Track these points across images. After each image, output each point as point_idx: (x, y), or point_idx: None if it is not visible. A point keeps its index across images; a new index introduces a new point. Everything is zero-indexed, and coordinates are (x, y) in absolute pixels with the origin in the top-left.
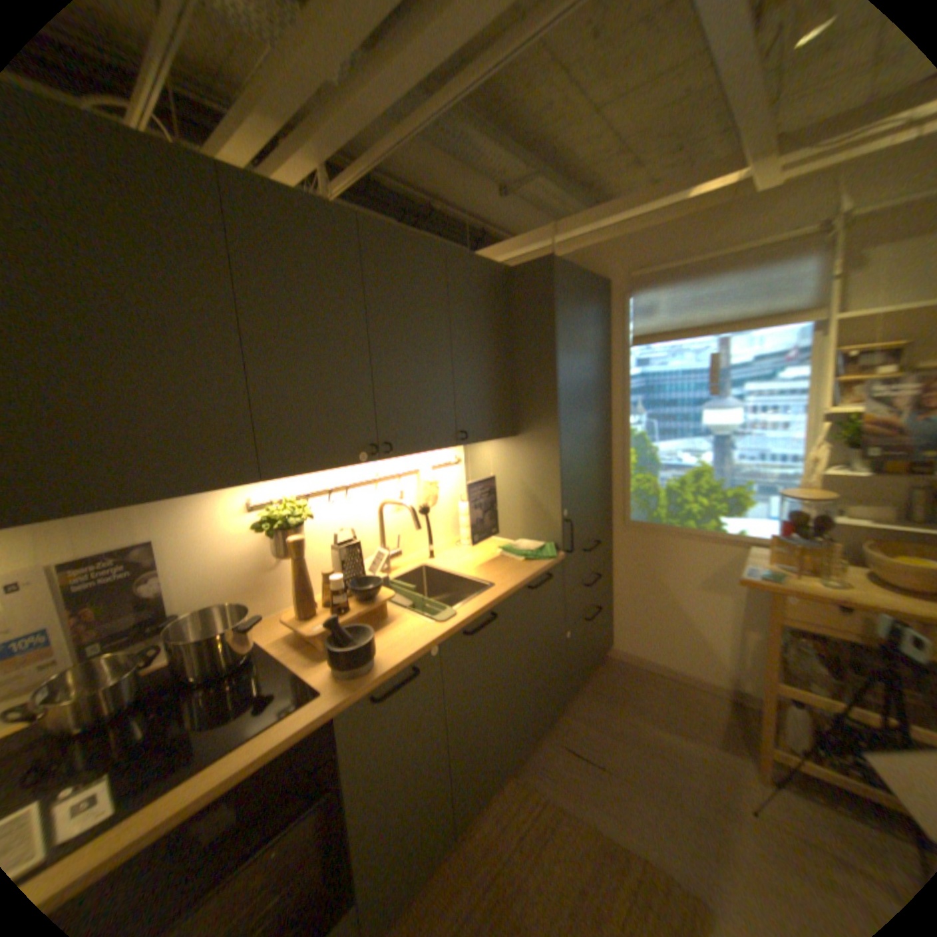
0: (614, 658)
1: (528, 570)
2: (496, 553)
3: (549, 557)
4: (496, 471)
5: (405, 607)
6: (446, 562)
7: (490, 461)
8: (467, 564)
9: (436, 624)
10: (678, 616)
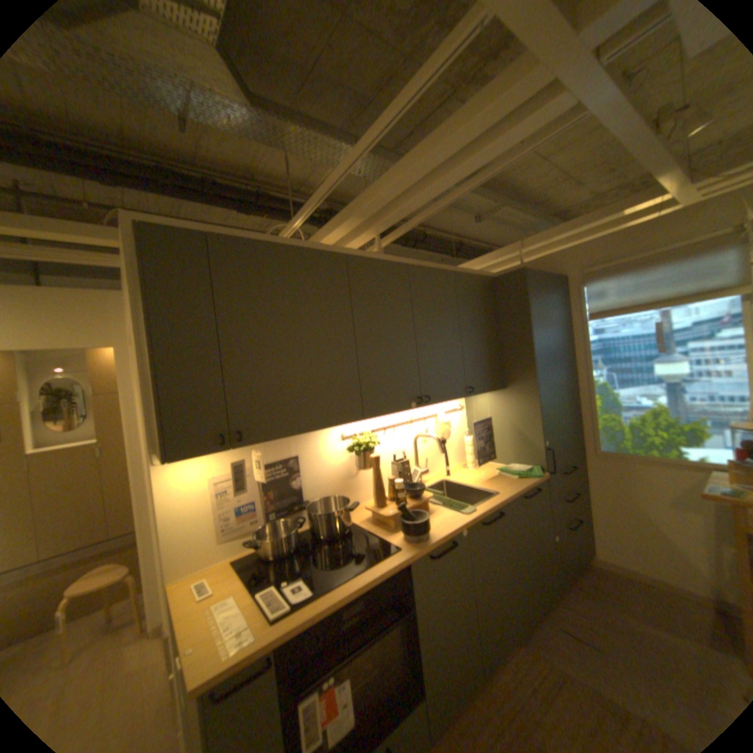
0: (597, 566)
1: (522, 484)
2: (495, 473)
3: (537, 476)
4: (490, 414)
5: (439, 505)
6: (459, 478)
7: (485, 407)
8: (475, 480)
9: (463, 515)
10: (652, 530)
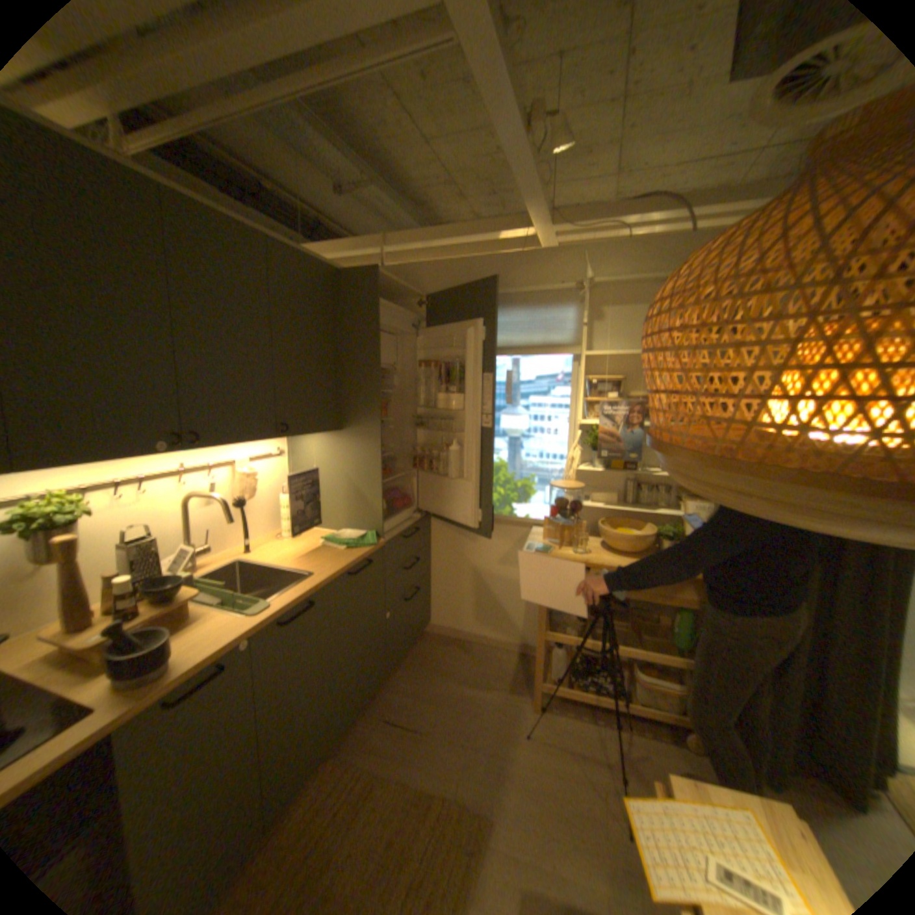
0: (430, 632)
1: (348, 557)
2: (318, 544)
3: (369, 545)
4: (320, 464)
5: (211, 605)
6: (263, 556)
7: (314, 454)
8: (286, 556)
9: (246, 618)
10: (480, 589)
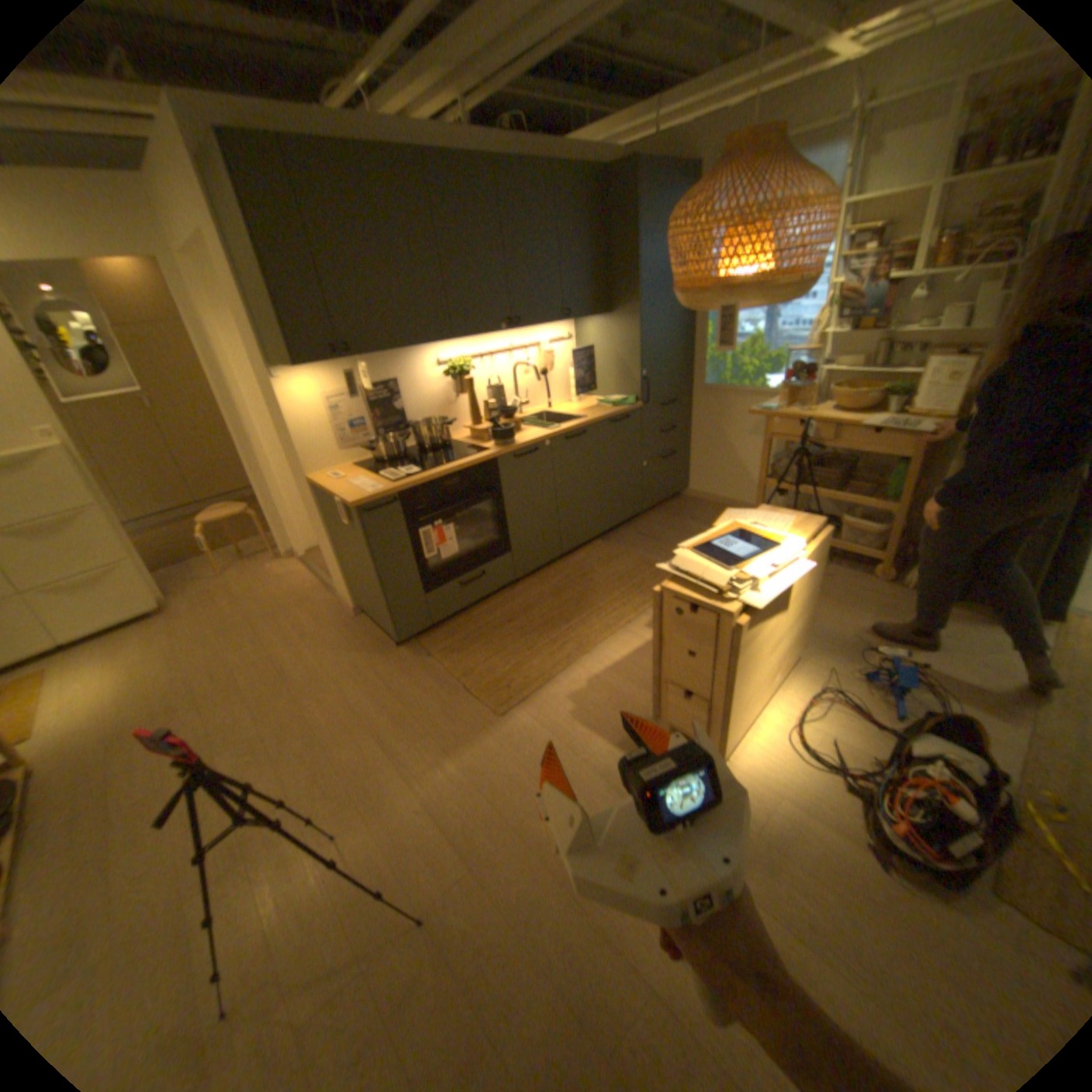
0: (686, 495)
1: (609, 411)
2: (592, 405)
3: (626, 405)
4: (595, 344)
5: (529, 427)
6: (557, 411)
7: (590, 337)
8: (570, 411)
9: (546, 431)
10: (730, 457)
